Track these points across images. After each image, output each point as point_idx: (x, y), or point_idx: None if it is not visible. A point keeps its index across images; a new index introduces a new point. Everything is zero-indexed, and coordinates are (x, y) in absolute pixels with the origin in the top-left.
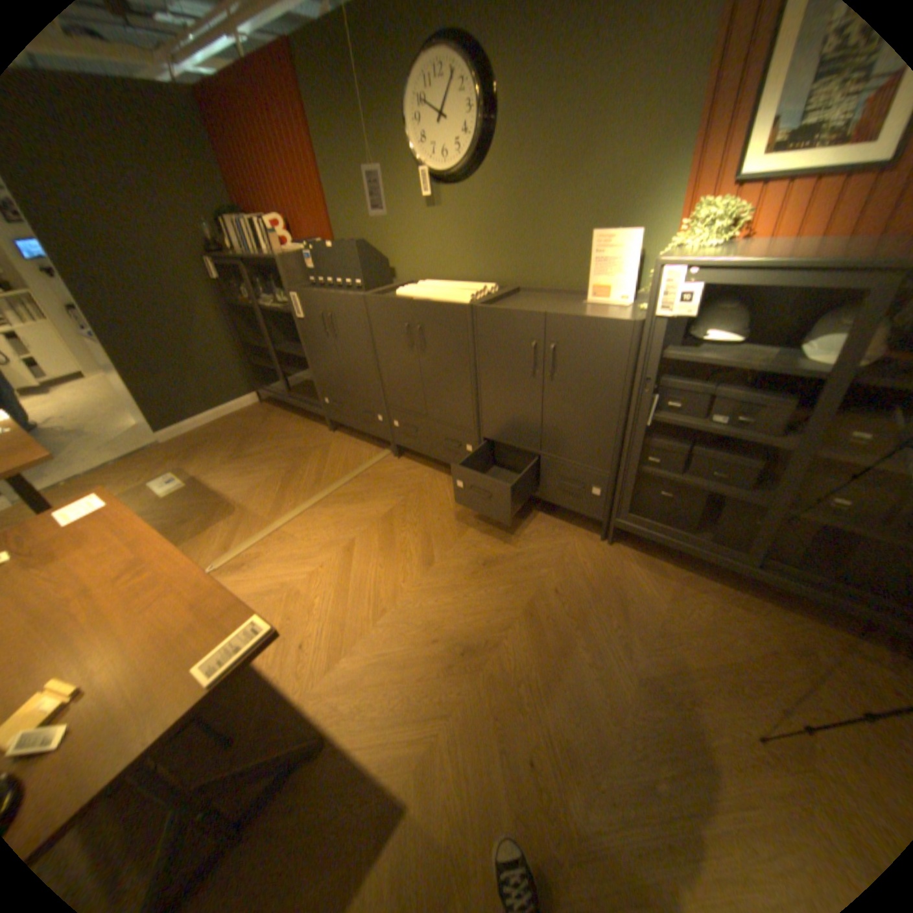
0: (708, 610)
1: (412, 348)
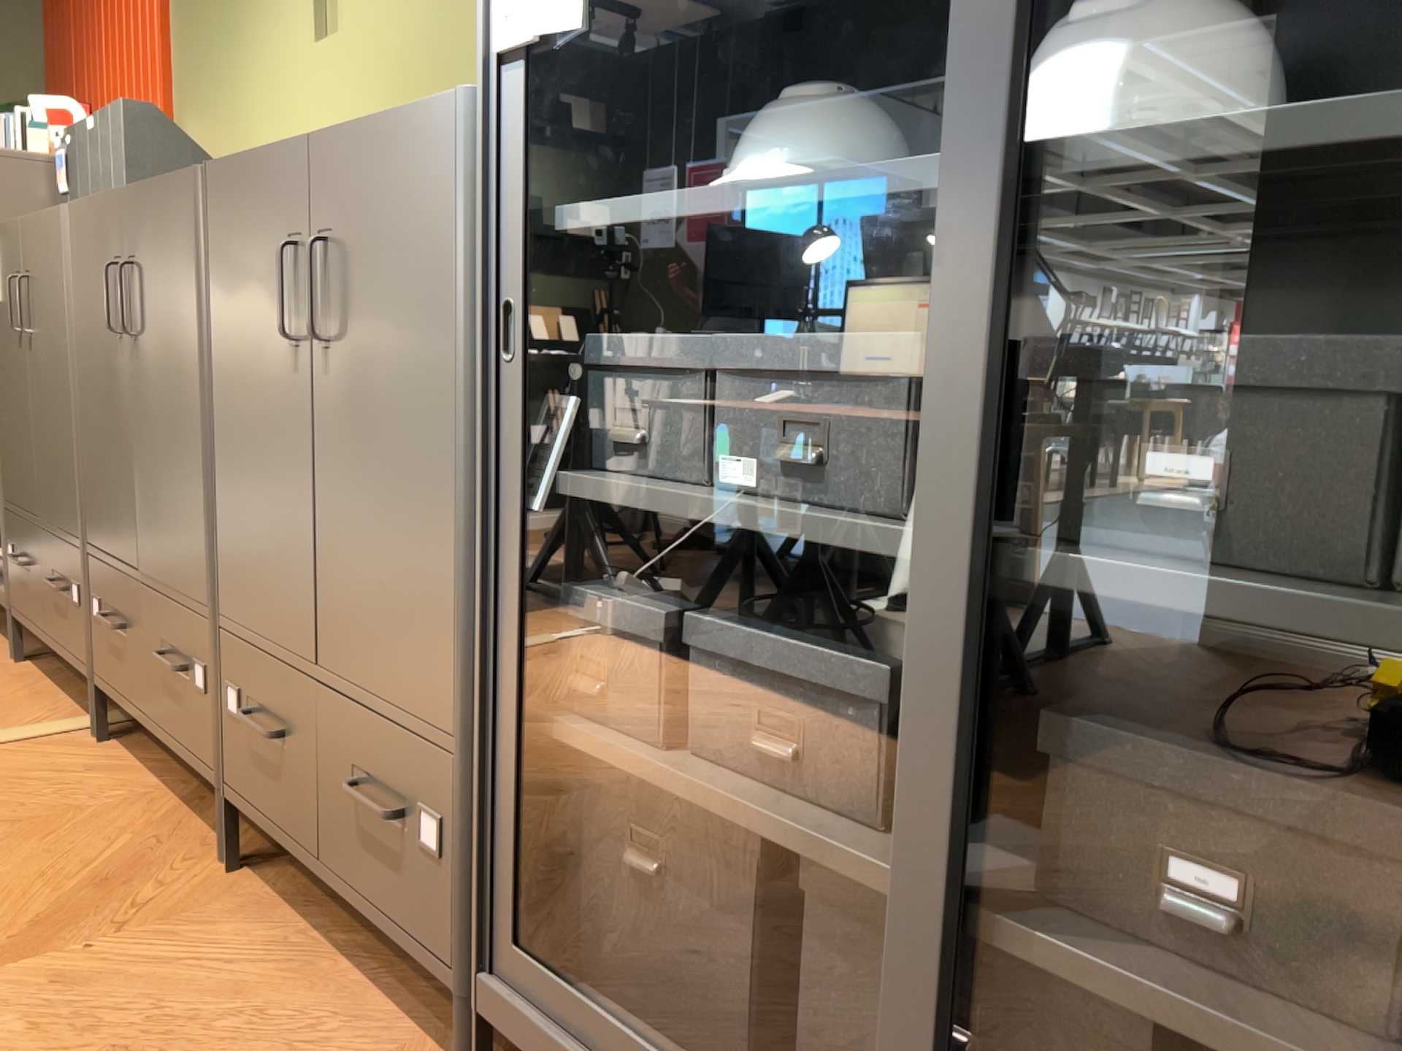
0: None
1: (122, 337)
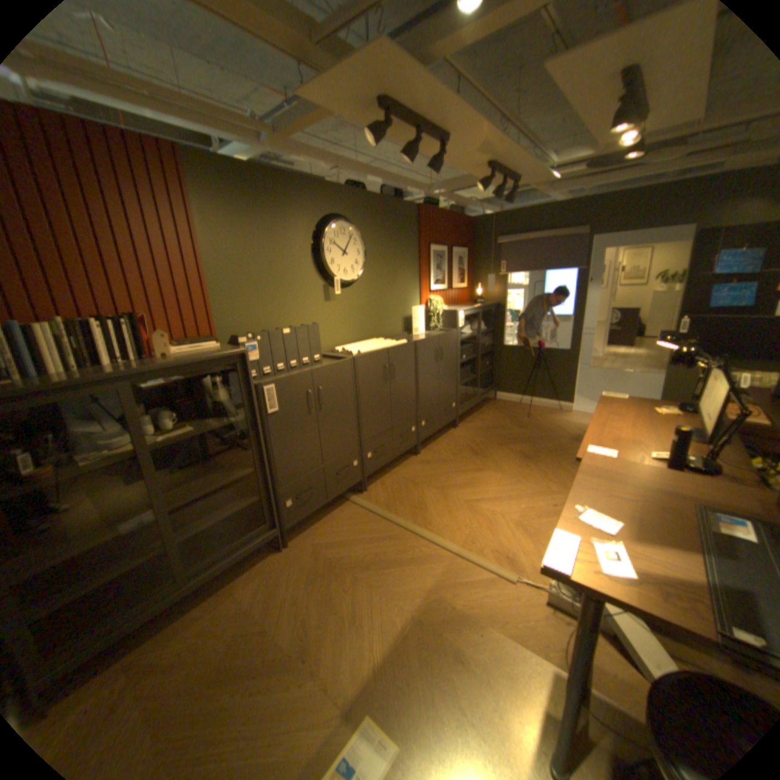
0: (486, 417)
1: (387, 381)
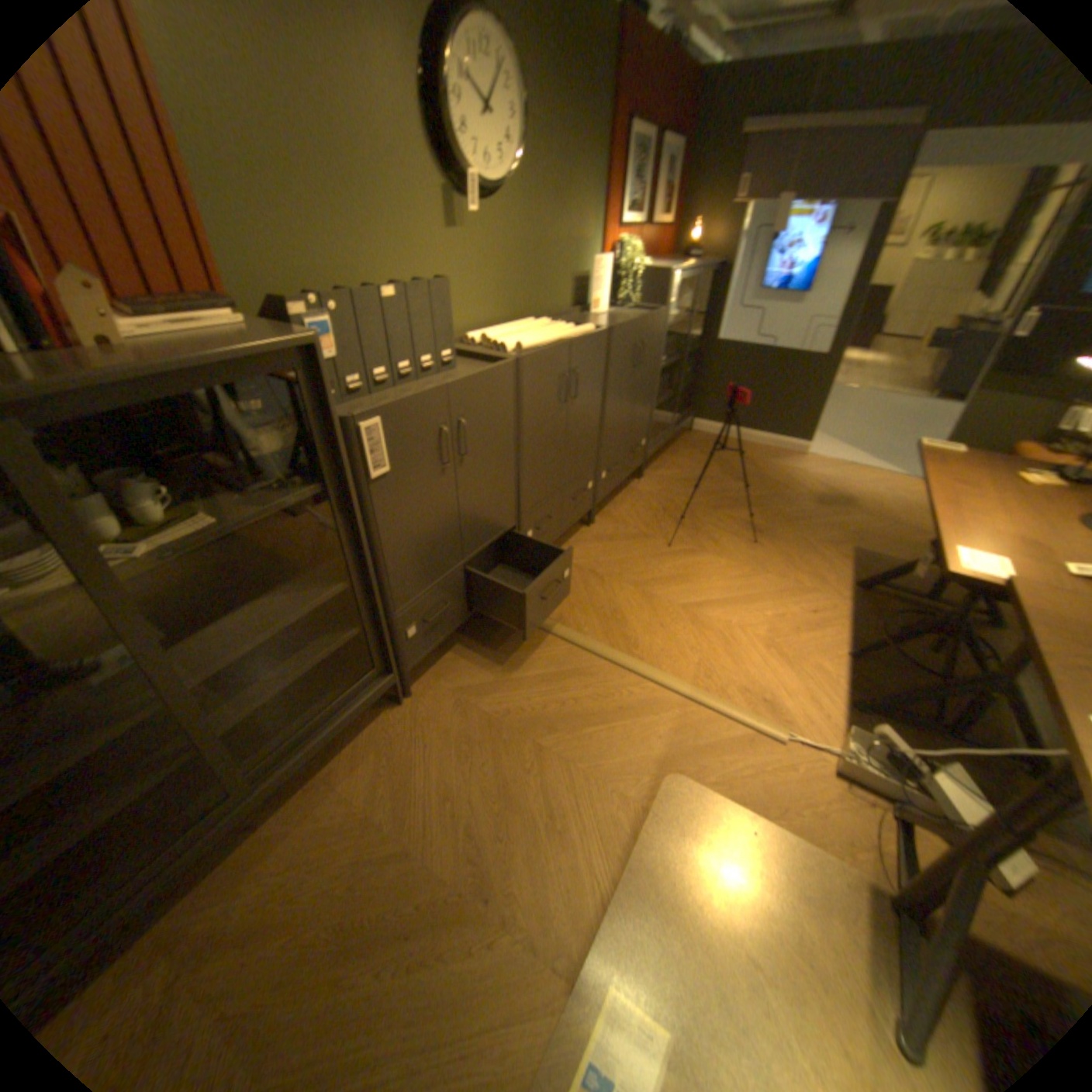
0: (683, 461)
1: (564, 403)
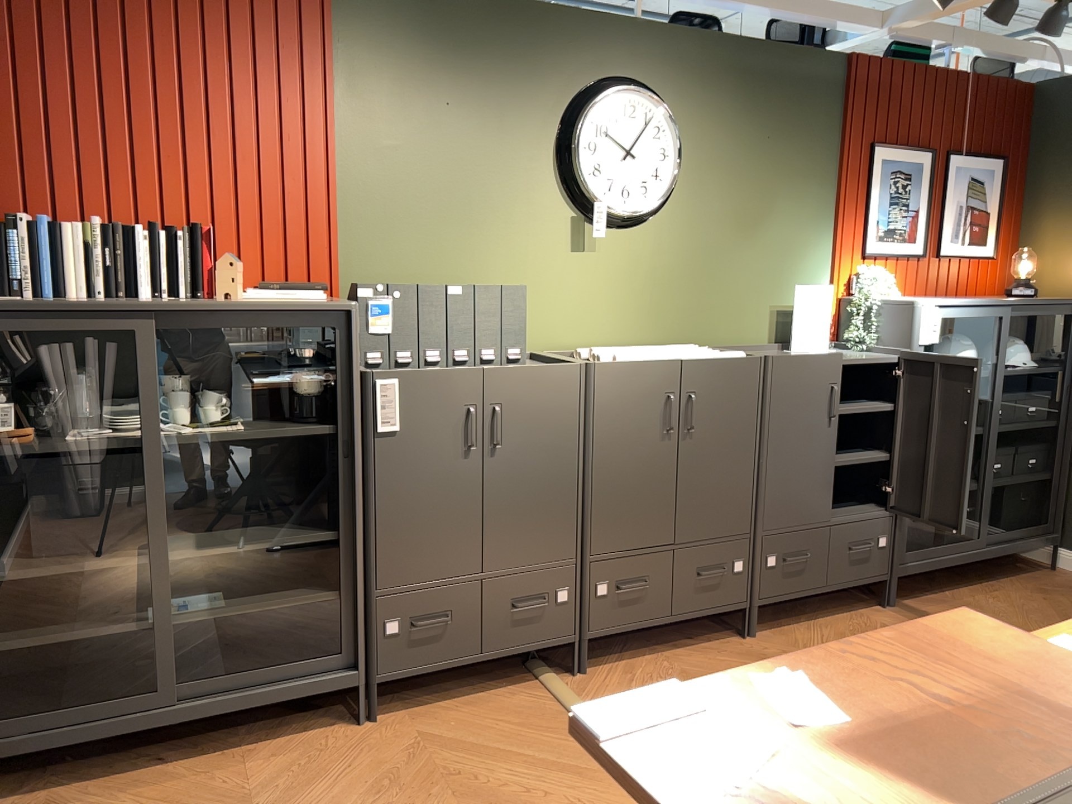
0: (995, 602)
1: (671, 431)
